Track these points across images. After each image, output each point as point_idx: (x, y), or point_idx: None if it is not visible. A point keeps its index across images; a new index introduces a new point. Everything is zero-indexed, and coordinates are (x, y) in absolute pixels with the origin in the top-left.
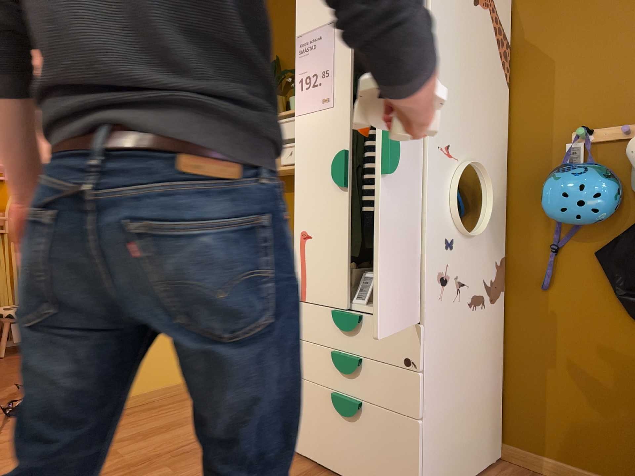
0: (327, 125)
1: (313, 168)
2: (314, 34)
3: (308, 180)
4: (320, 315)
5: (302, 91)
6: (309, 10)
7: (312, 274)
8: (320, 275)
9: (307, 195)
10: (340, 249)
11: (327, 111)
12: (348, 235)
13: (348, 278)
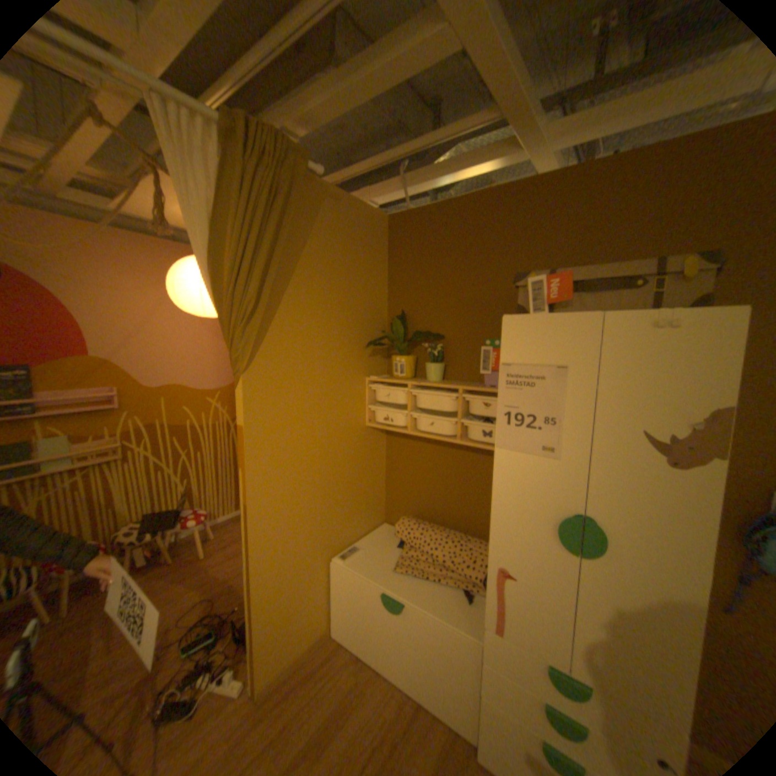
0: (548, 476)
1: (523, 512)
2: (532, 369)
3: (513, 521)
4: (525, 659)
5: (509, 426)
6: (524, 339)
7: (516, 617)
8: (528, 623)
9: (512, 537)
10: (562, 612)
11: (549, 462)
12: (576, 603)
13: (573, 645)
